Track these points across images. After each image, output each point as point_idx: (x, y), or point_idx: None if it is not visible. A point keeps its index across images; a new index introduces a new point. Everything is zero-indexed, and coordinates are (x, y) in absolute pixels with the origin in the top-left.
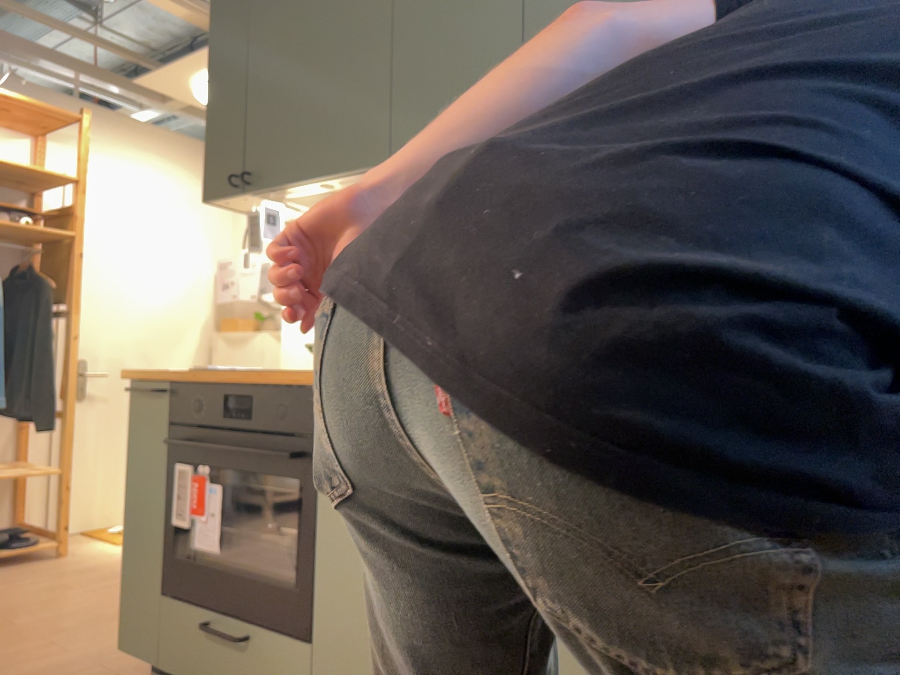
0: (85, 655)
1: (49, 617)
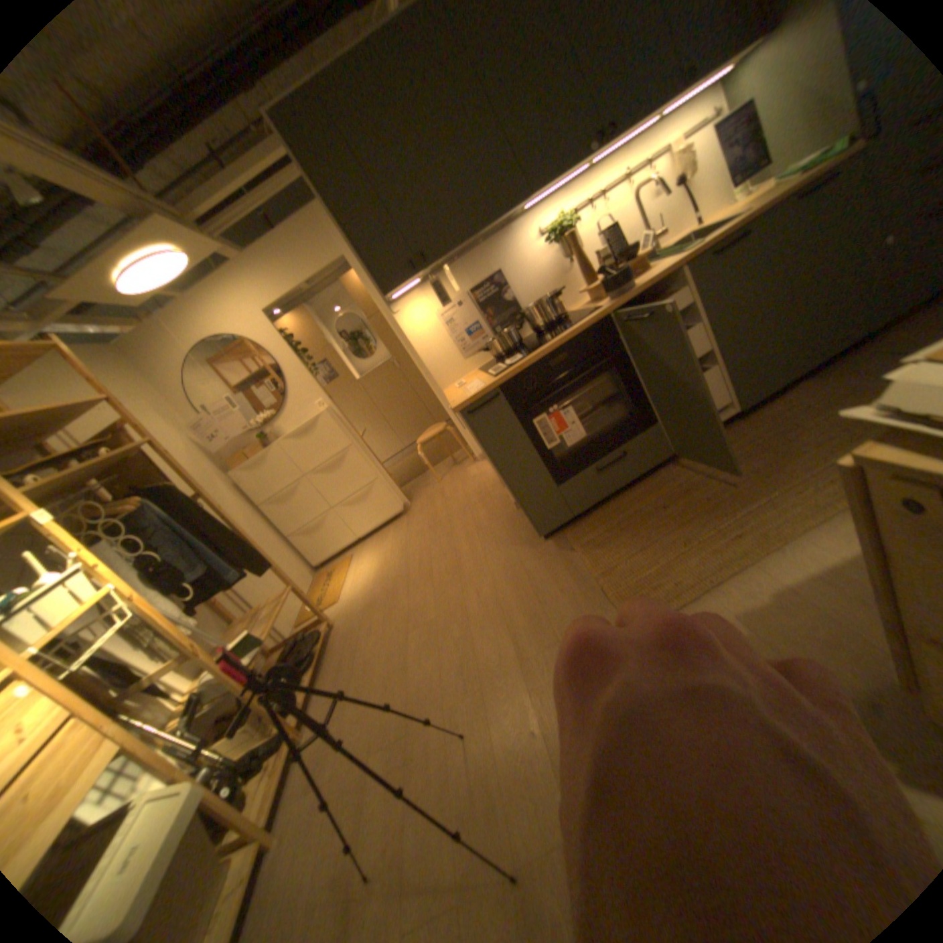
0: (500, 572)
1: (433, 602)
